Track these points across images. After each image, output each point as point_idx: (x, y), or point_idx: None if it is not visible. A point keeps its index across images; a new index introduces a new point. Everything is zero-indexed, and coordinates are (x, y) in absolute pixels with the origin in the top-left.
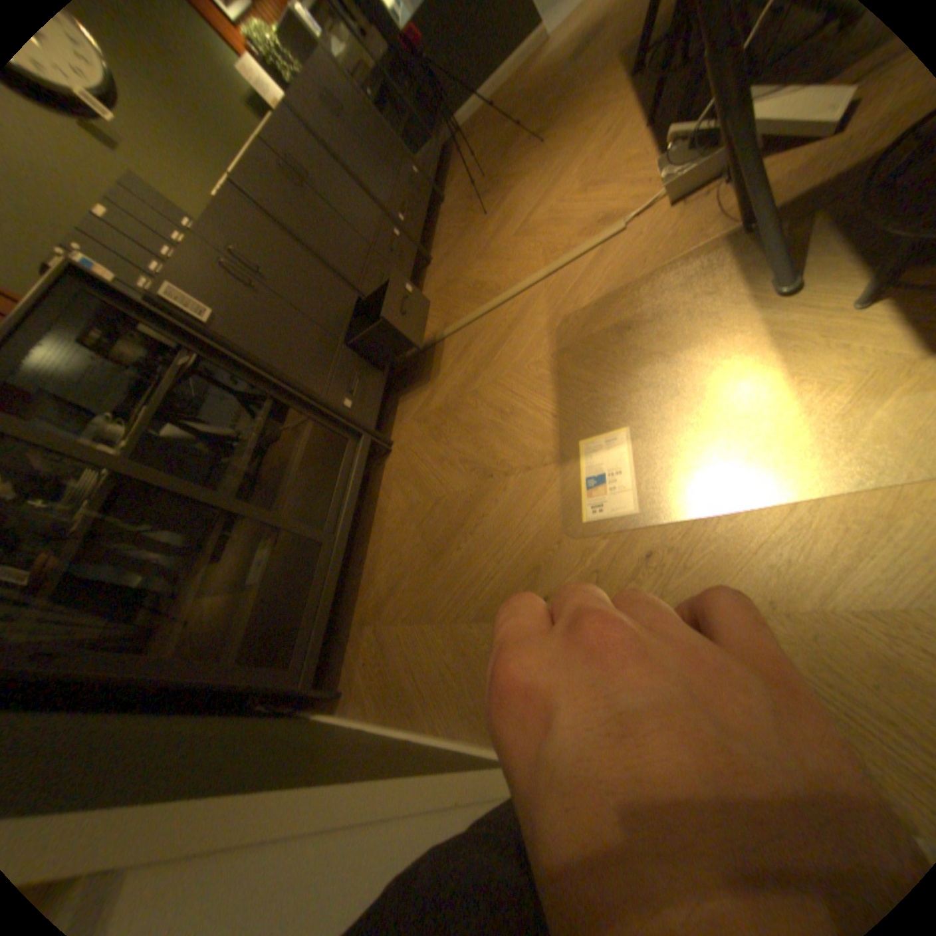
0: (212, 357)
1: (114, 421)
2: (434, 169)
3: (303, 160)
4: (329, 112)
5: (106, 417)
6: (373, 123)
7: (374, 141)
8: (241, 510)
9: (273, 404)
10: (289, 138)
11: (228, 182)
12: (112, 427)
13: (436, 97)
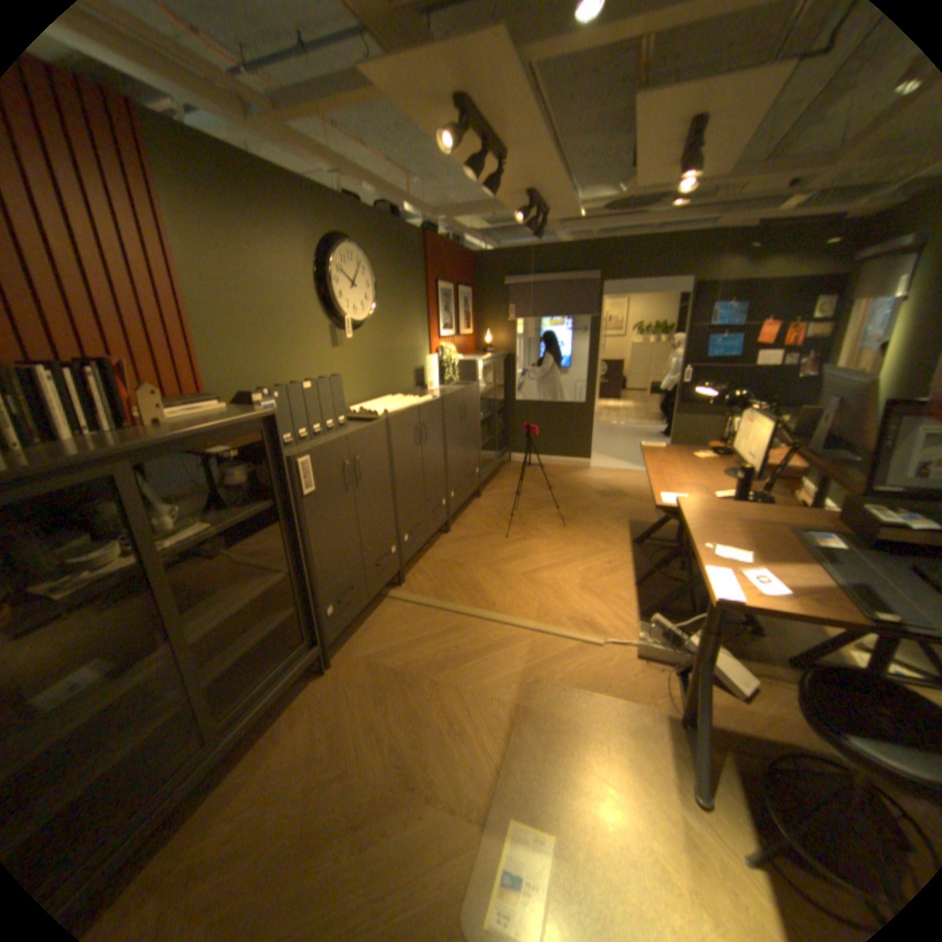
0: (282, 518)
1: (172, 513)
2: (484, 479)
3: (428, 433)
4: (457, 418)
5: (168, 506)
6: (472, 436)
7: (467, 445)
8: (181, 665)
9: (282, 577)
10: (430, 419)
11: (384, 420)
12: (166, 517)
13: (508, 441)
